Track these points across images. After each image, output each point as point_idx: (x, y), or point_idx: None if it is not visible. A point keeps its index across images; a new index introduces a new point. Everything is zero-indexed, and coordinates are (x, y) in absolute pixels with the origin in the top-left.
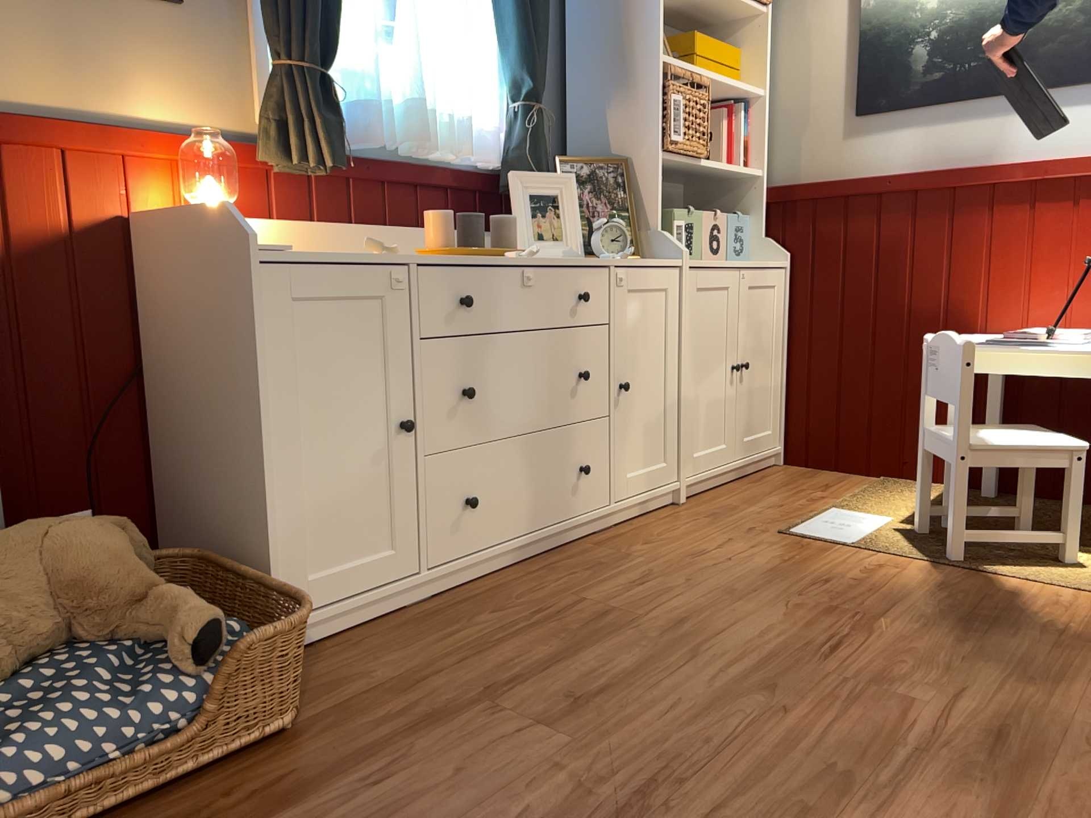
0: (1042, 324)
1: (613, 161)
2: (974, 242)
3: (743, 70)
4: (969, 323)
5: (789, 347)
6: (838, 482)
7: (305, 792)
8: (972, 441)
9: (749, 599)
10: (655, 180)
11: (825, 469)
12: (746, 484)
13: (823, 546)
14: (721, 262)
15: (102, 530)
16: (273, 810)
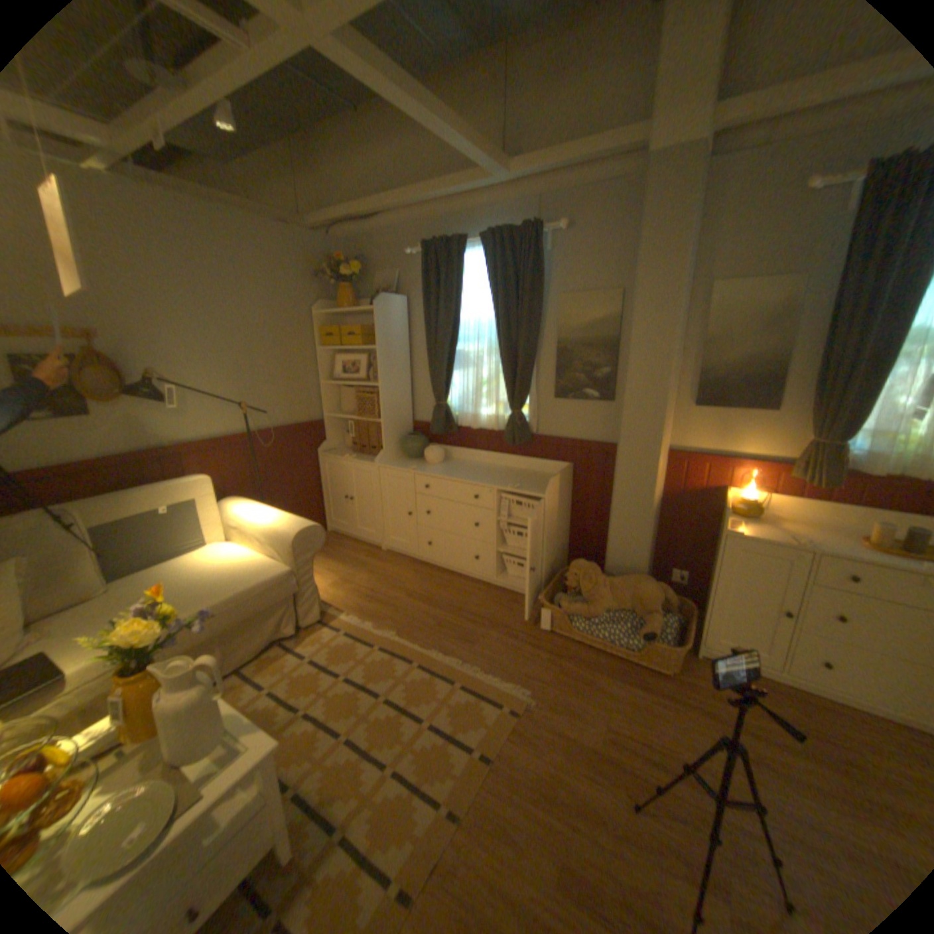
0: None
1: None
2: None
3: None
4: None
5: None
6: None
7: (652, 692)
8: None
9: None
10: None
11: None
12: None
13: None
14: None
15: (655, 589)
16: (641, 688)
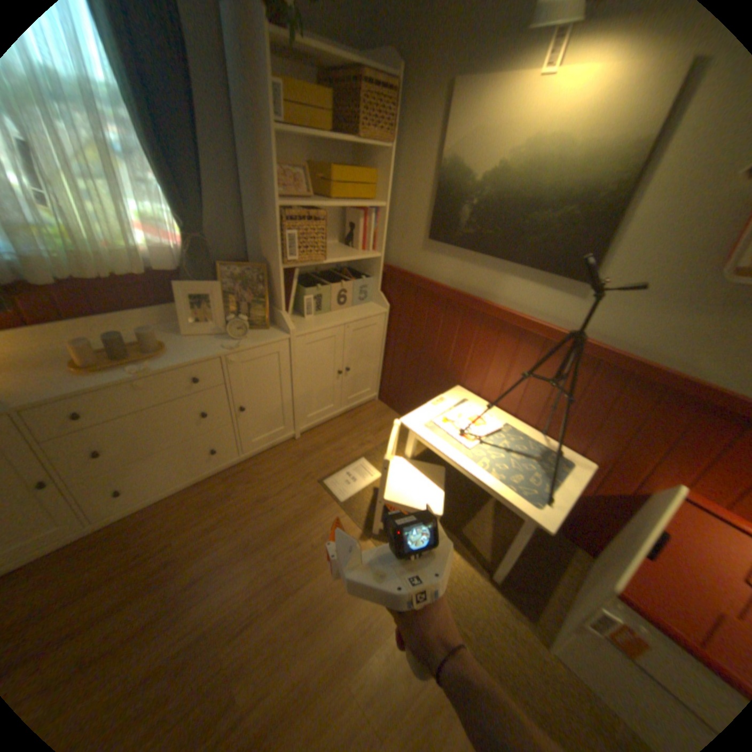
0: (487, 396)
1: (263, 261)
2: (468, 340)
3: (376, 184)
4: (457, 379)
5: (384, 352)
6: (388, 426)
7: None
8: (388, 493)
9: (246, 559)
10: (279, 283)
11: (391, 410)
12: (343, 419)
13: (326, 502)
14: (337, 317)
15: None
16: None
